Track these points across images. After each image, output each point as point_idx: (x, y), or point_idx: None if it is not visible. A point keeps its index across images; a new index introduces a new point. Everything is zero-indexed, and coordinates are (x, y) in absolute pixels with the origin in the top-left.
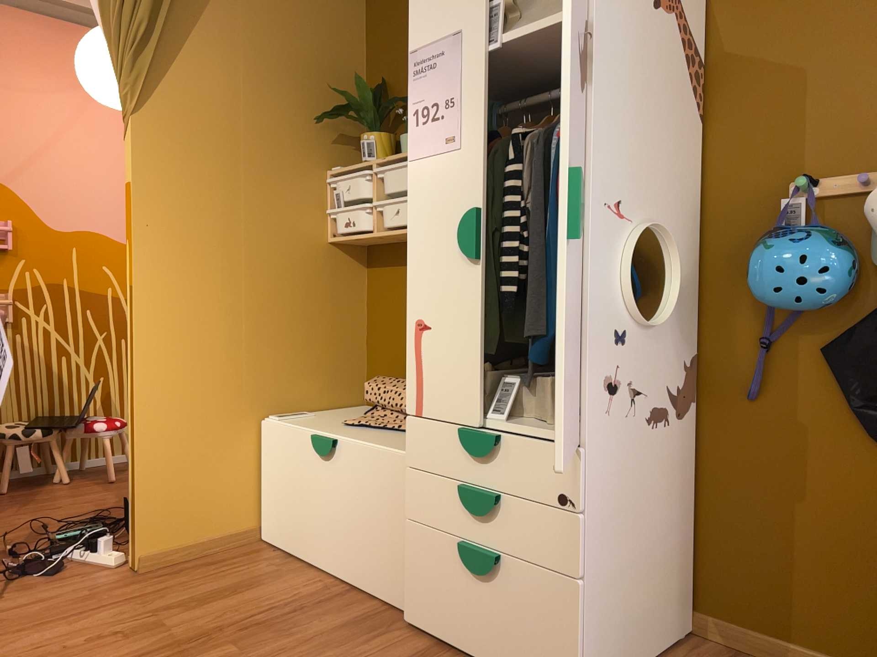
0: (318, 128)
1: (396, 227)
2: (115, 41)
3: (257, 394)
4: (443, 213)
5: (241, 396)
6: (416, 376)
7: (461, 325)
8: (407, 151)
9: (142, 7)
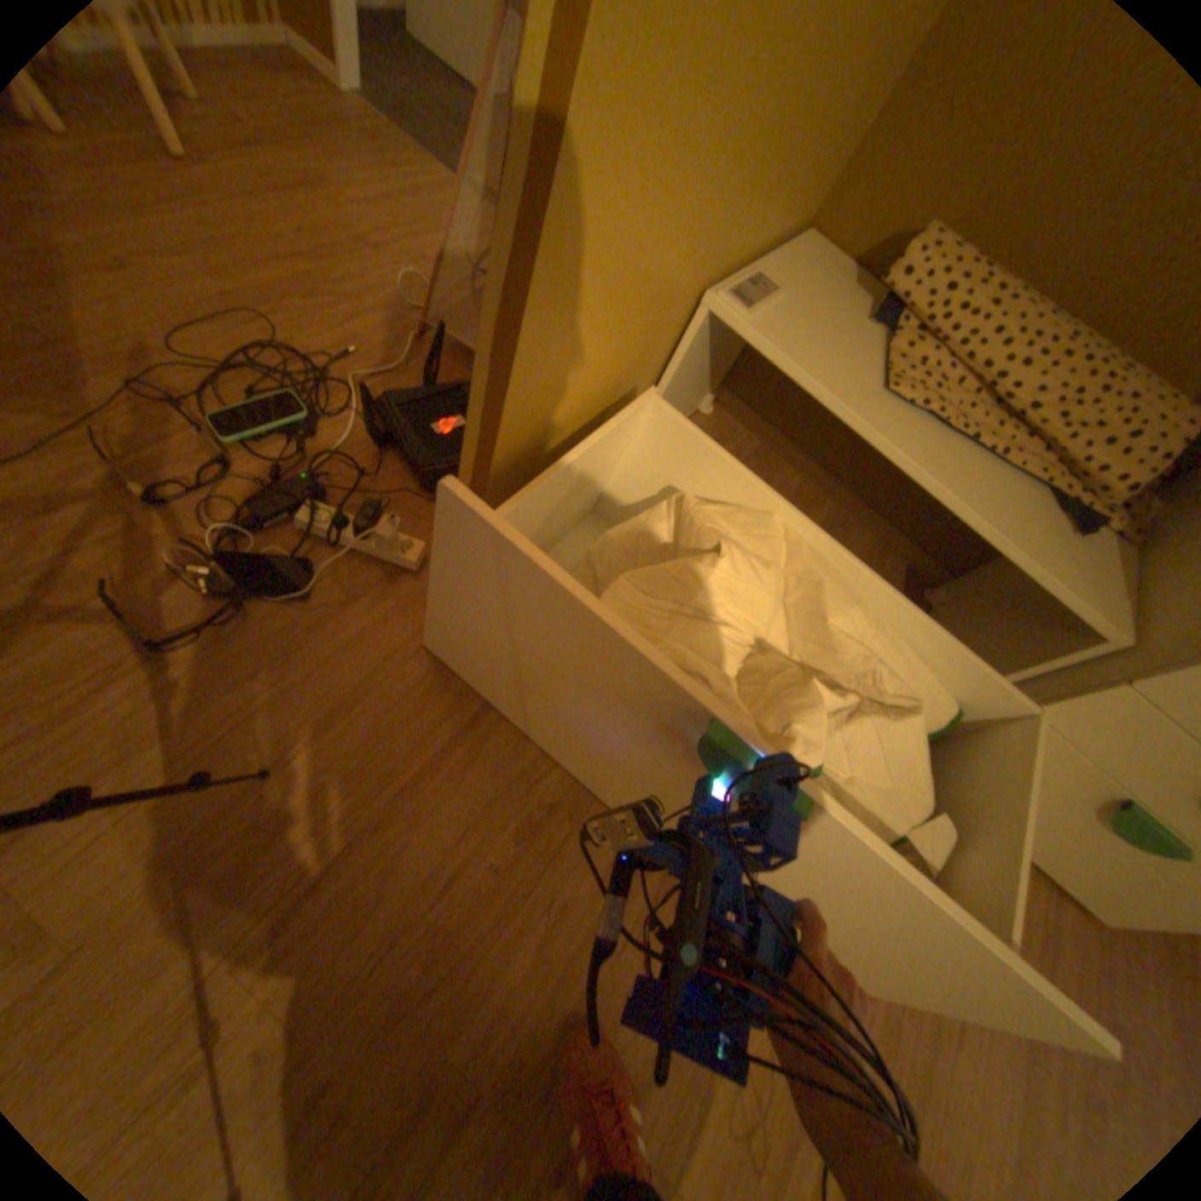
0: None
1: None
2: None
3: (729, 229)
4: None
5: (707, 239)
6: None
7: None
8: None
9: None
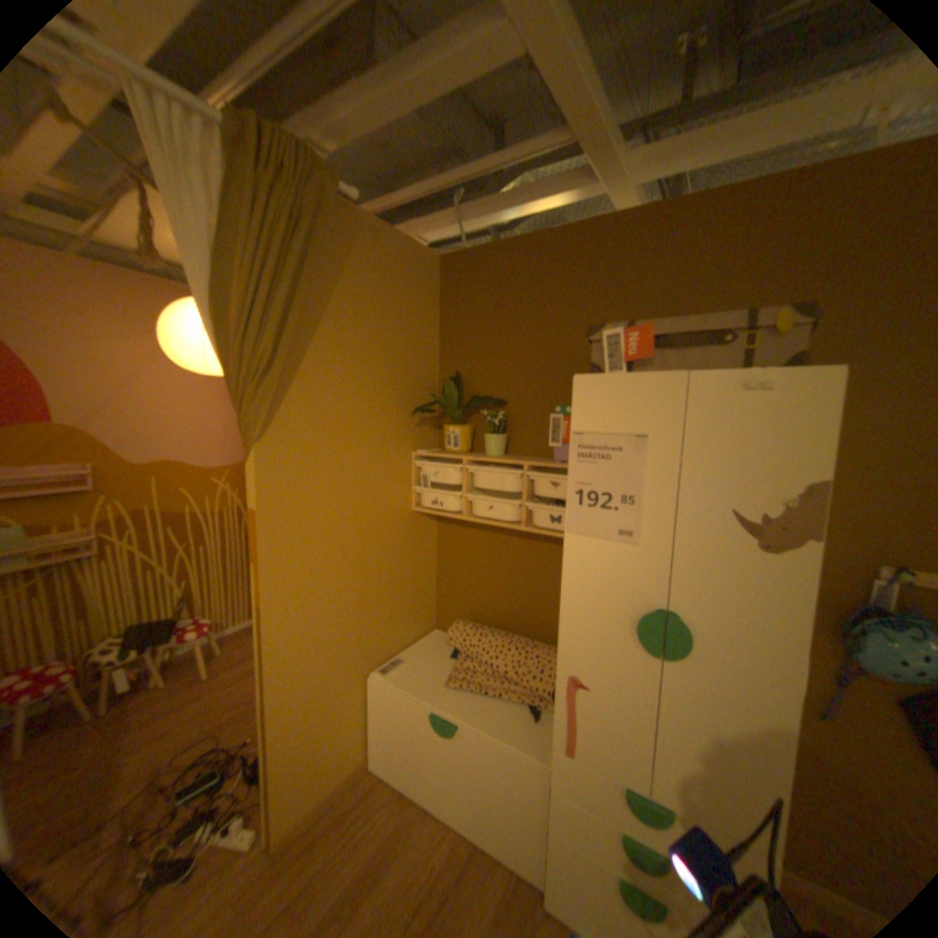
0: (408, 417)
1: (490, 519)
2: (232, 367)
3: (366, 656)
4: (613, 596)
5: (354, 664)
6: (570, 723)
7: (632, 703)
8: (493, 449)
9: (265, 337)
